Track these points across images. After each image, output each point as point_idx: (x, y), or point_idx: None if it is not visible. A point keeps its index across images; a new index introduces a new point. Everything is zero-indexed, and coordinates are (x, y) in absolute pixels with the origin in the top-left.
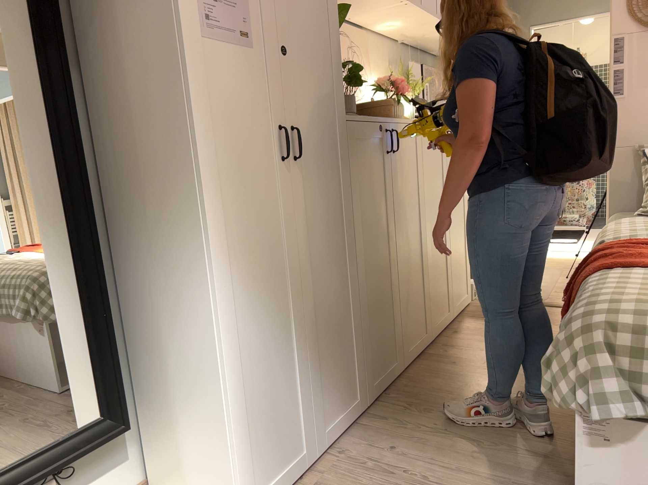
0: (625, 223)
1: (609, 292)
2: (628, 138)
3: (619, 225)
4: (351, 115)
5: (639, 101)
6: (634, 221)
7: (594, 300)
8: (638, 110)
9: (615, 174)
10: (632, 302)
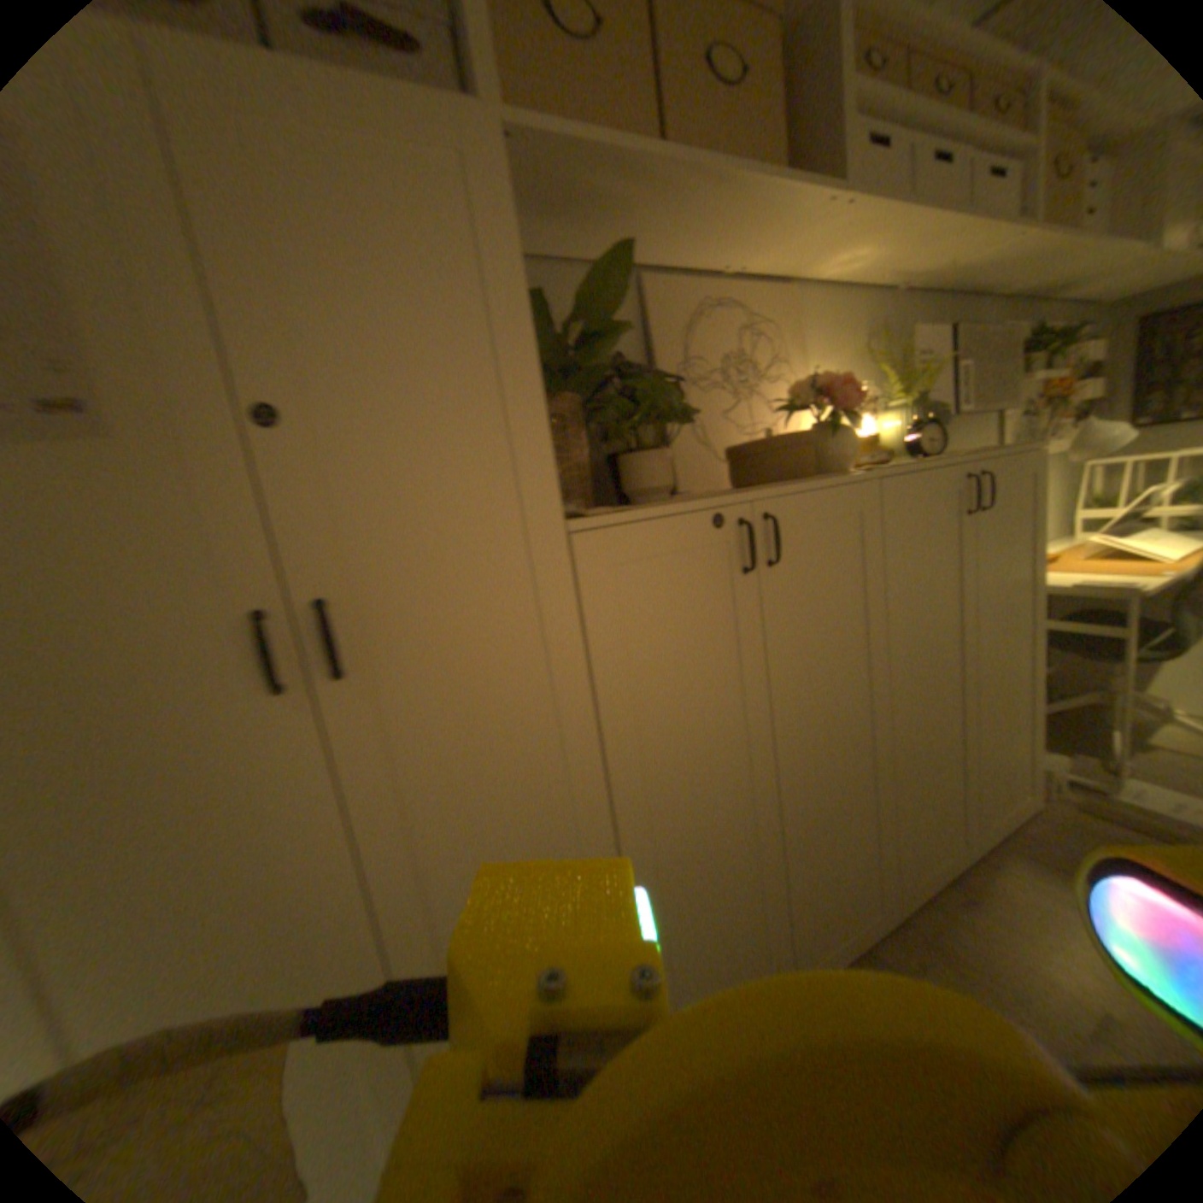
0: None
1: None
2: None
3: None
4: (600, 514)
5: None
6: None
7: None
8: None
9: None
10: None
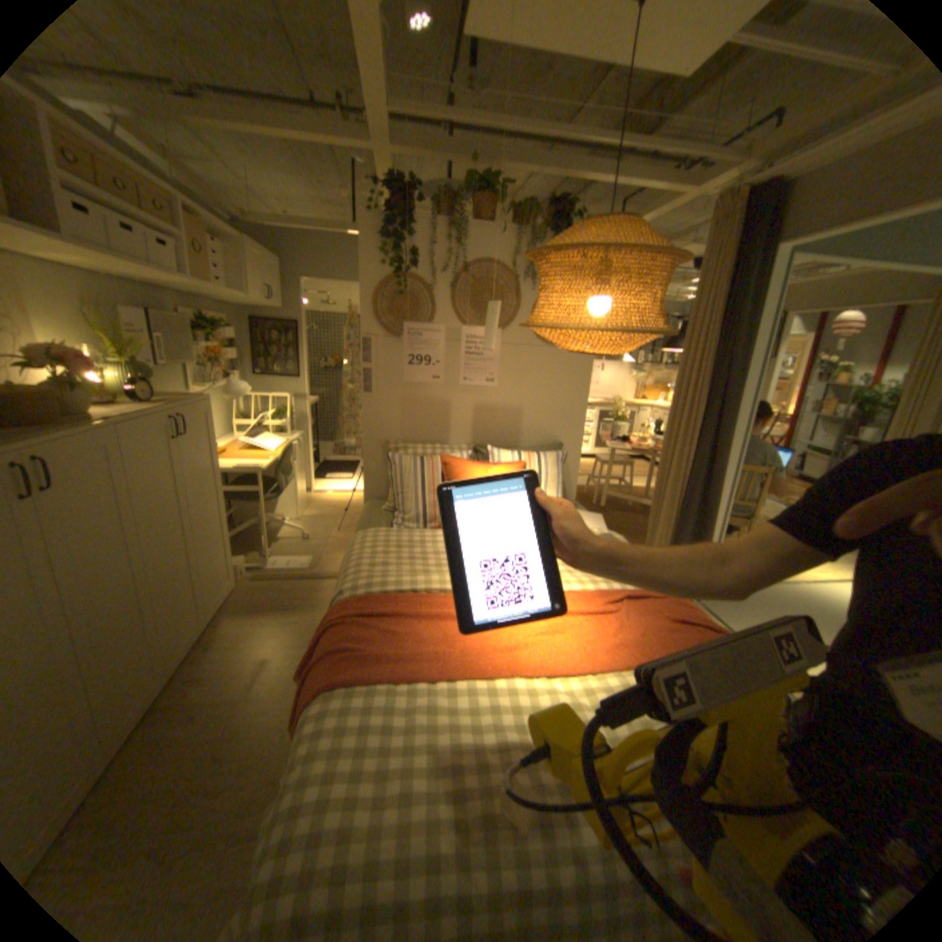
0: (371, 544)
1: (314, 793)
2: (382, 432)
3: (366, 546)
4: None
5: (389, 399)
6: (379, 540)
7: (294, 815)
8: (389, 408)
9: (371, 464)
10: (334, 835)
